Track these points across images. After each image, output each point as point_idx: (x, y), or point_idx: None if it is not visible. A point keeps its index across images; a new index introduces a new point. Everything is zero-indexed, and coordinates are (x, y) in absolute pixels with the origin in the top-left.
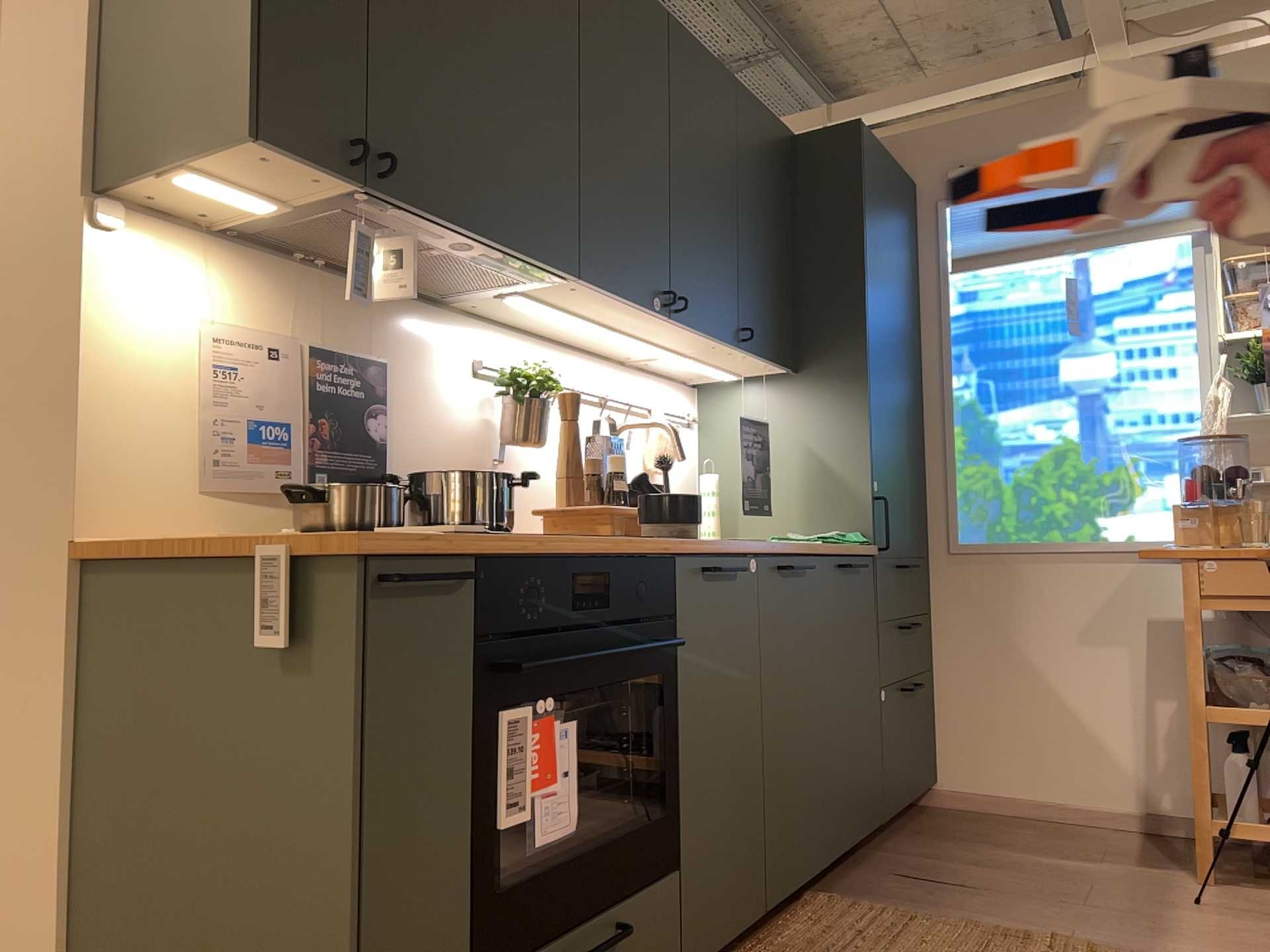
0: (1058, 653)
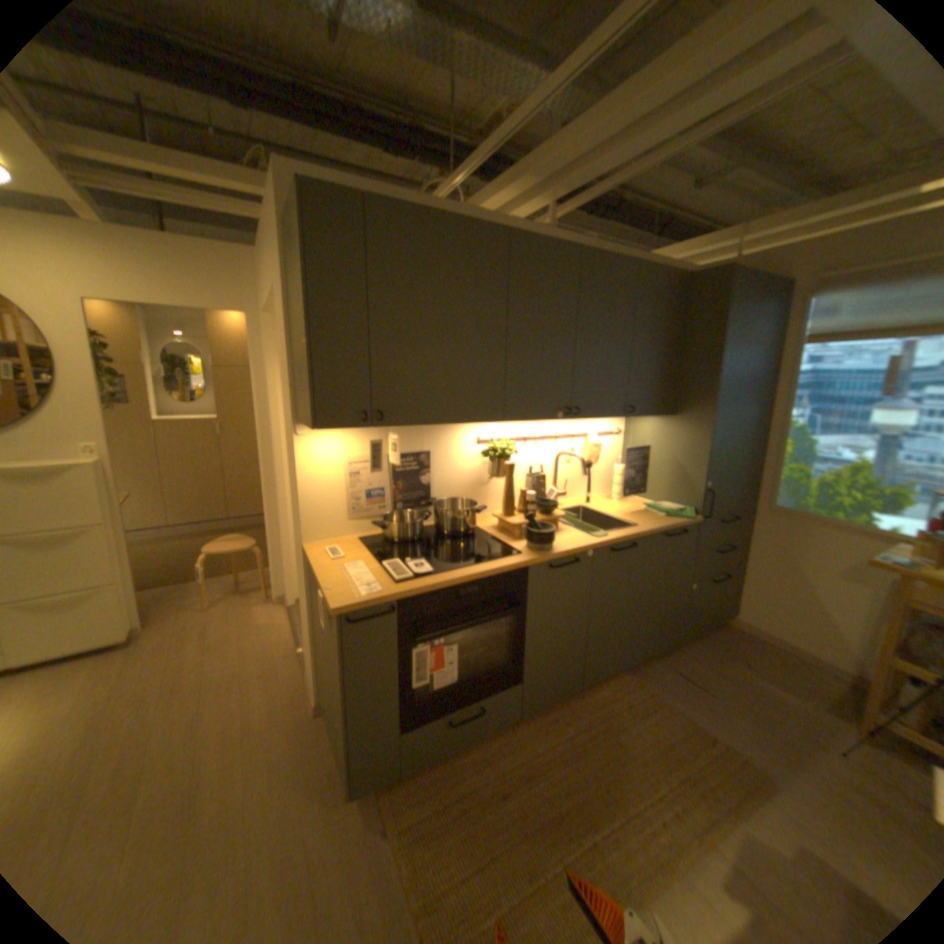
0: (824, 580)
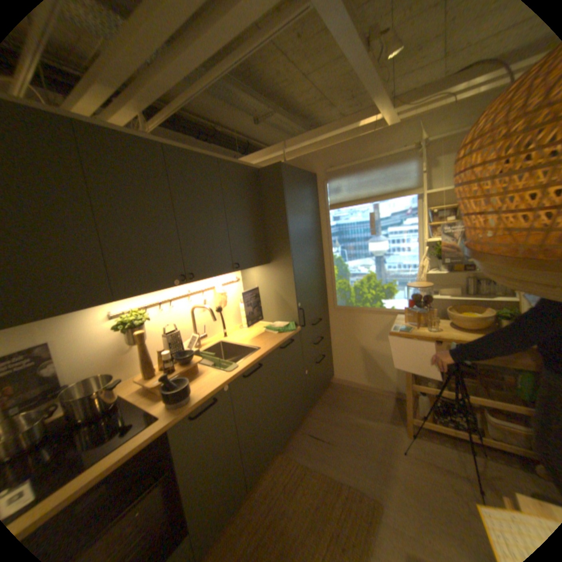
0: (369, 343)
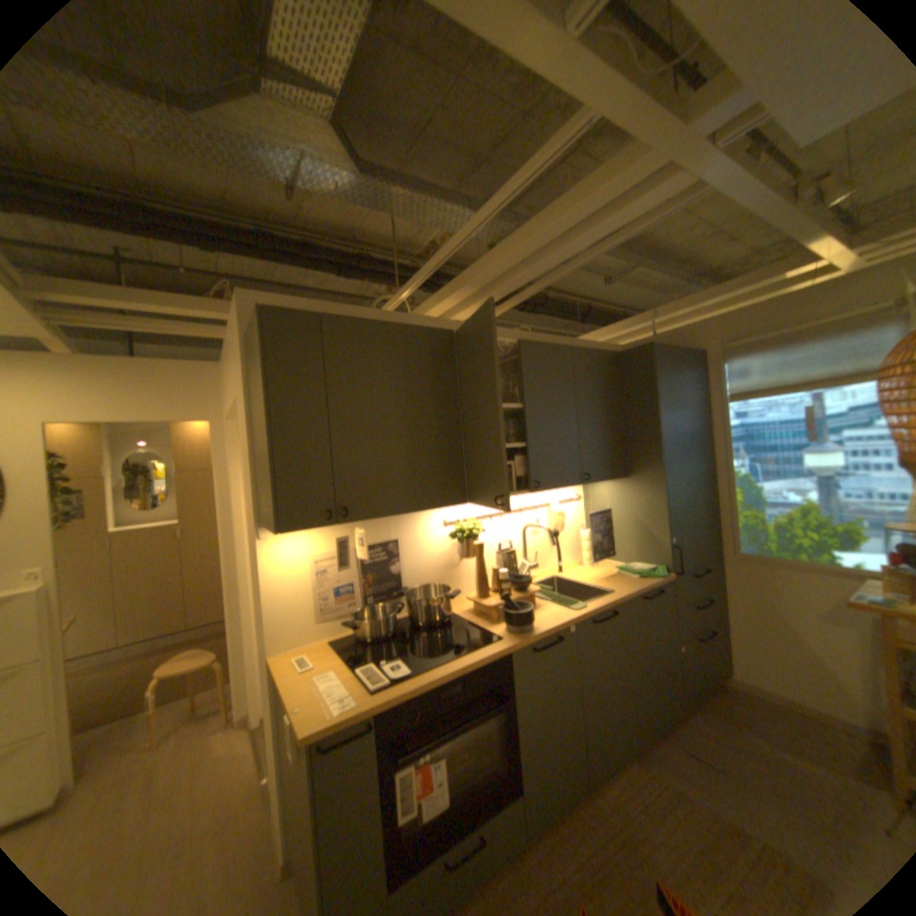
0: (807, 625)
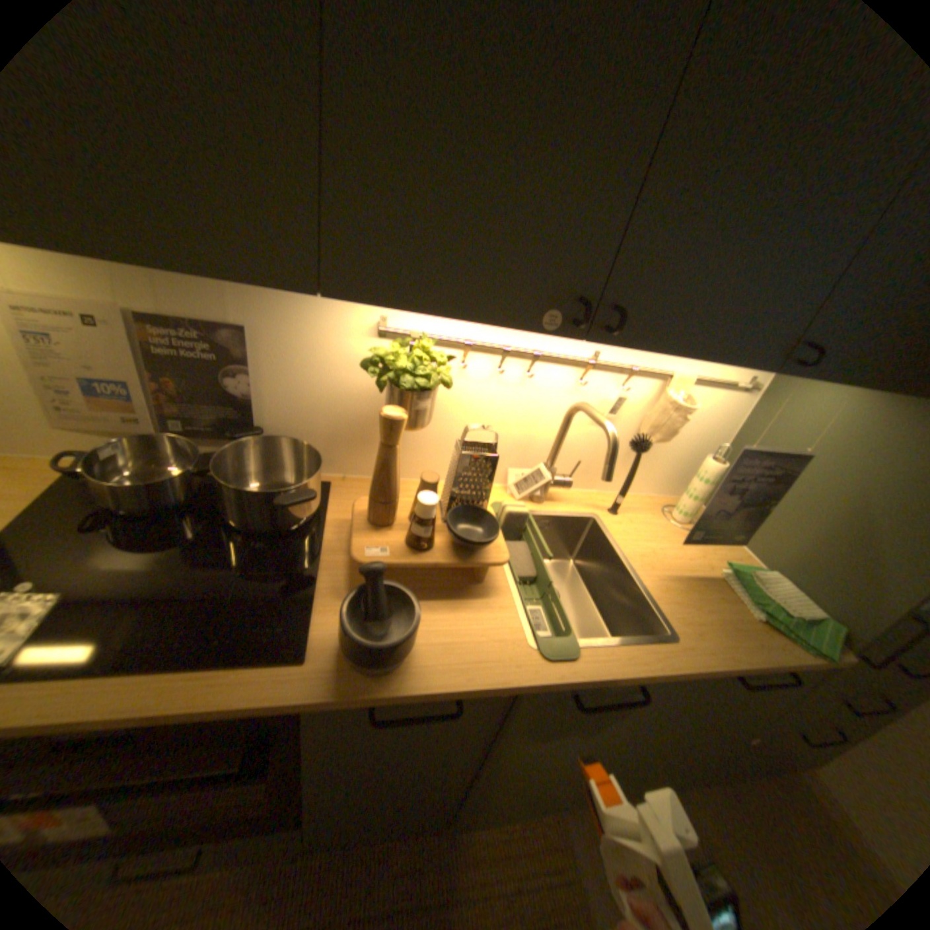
0: None
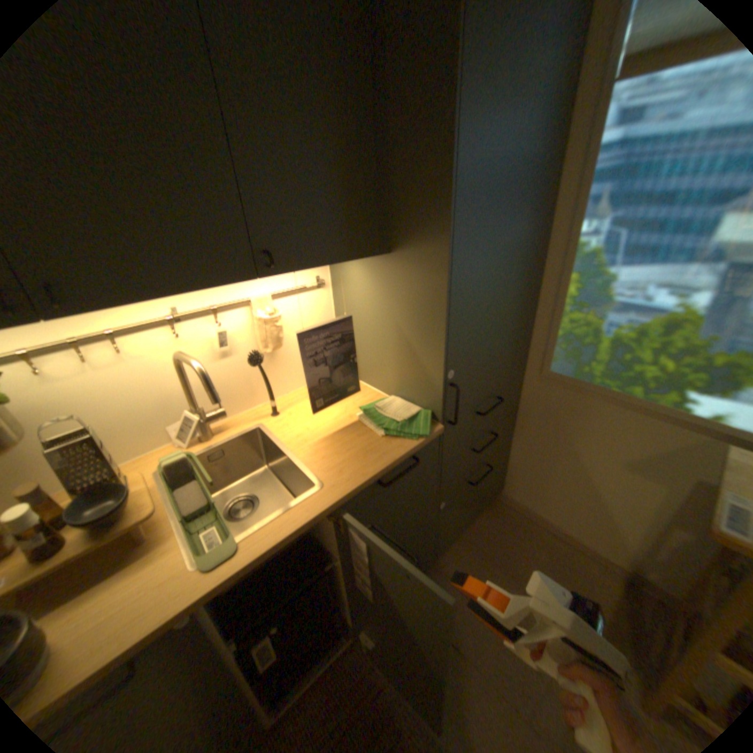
0: (606, 467)
